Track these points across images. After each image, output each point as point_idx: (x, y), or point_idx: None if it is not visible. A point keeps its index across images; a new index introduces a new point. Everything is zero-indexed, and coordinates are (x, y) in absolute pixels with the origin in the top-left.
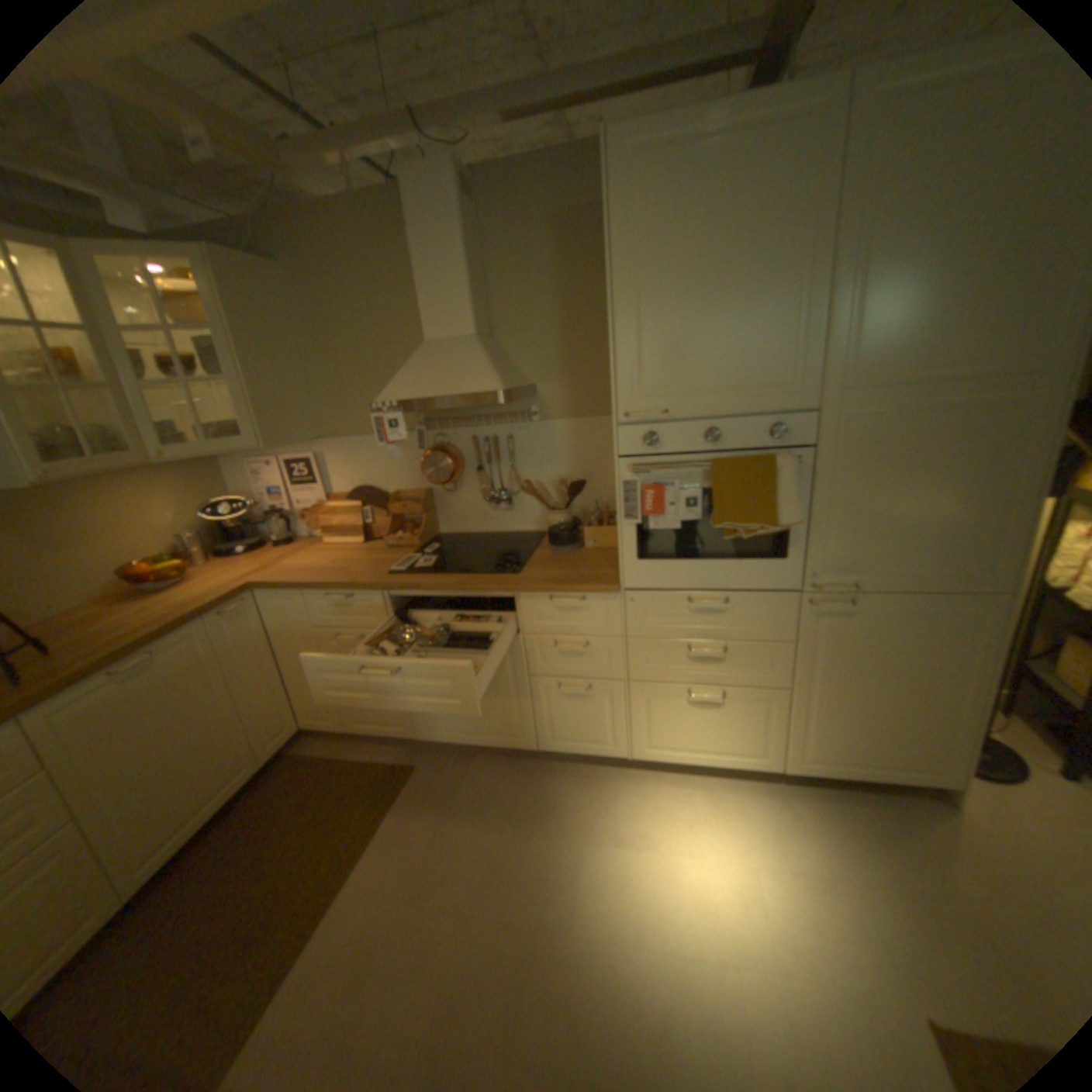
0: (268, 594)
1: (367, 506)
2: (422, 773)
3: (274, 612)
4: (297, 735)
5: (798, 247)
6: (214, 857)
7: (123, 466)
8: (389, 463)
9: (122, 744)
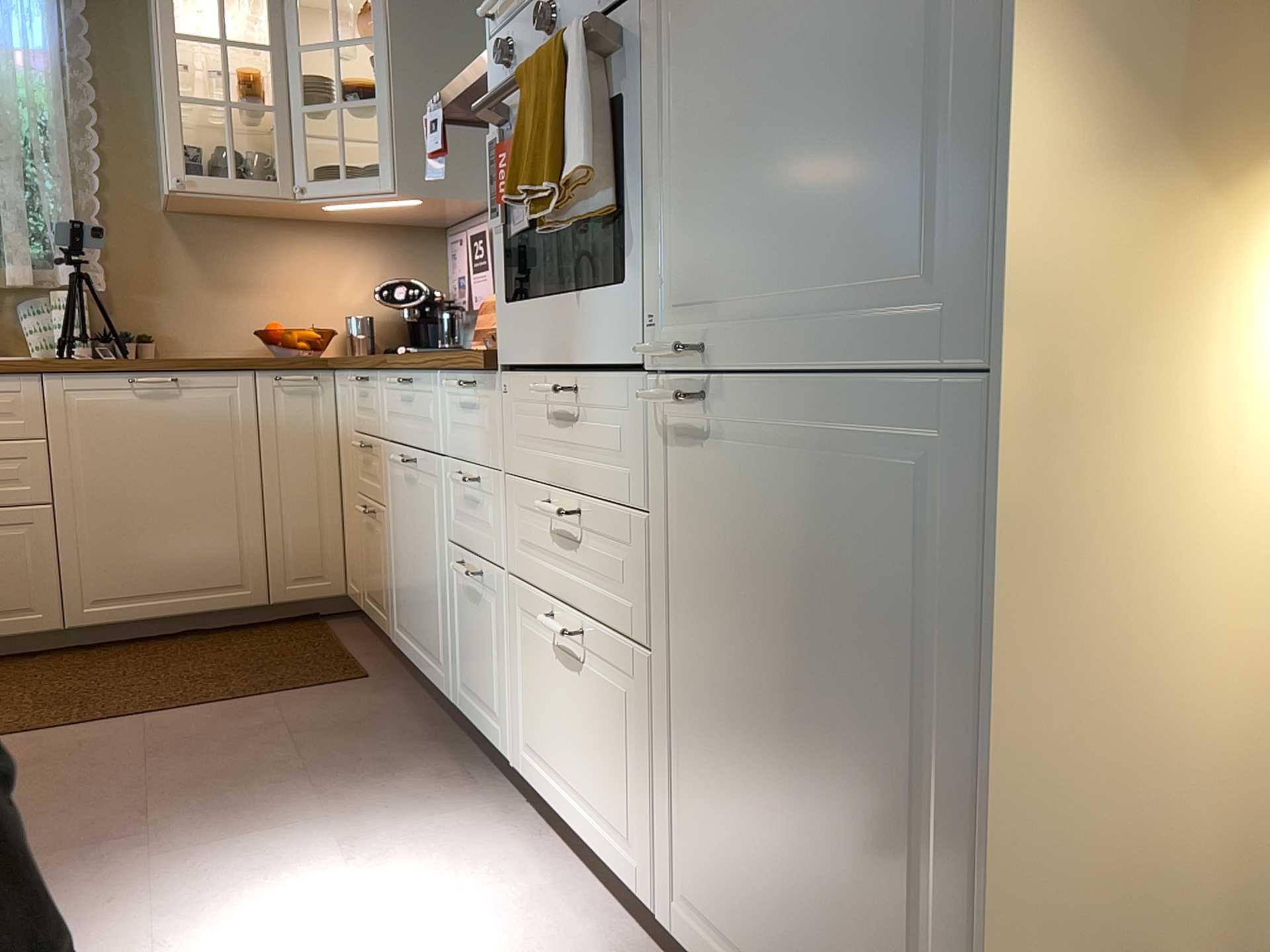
0: (338, 376)
1: None
2: (364, 685)
3: (340, 403)
4: (358, 612)
5: None
6: (156, 651)
7: (324, 222)
8: None
9: (117, 458)
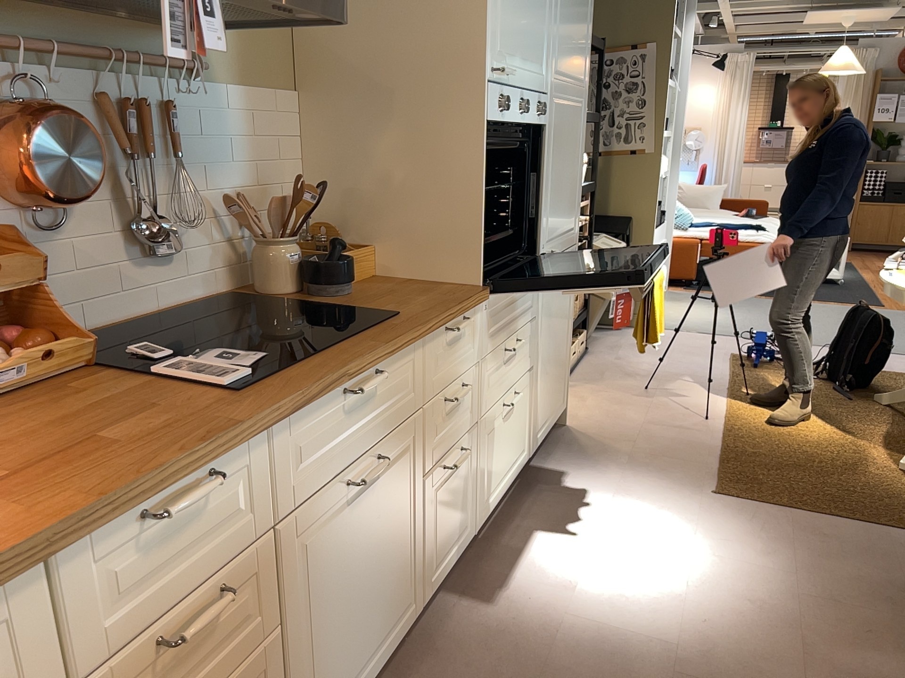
0: None
1: None
2: None
3: None
4: None
5: None
6: None
7: None
8: None
9: None
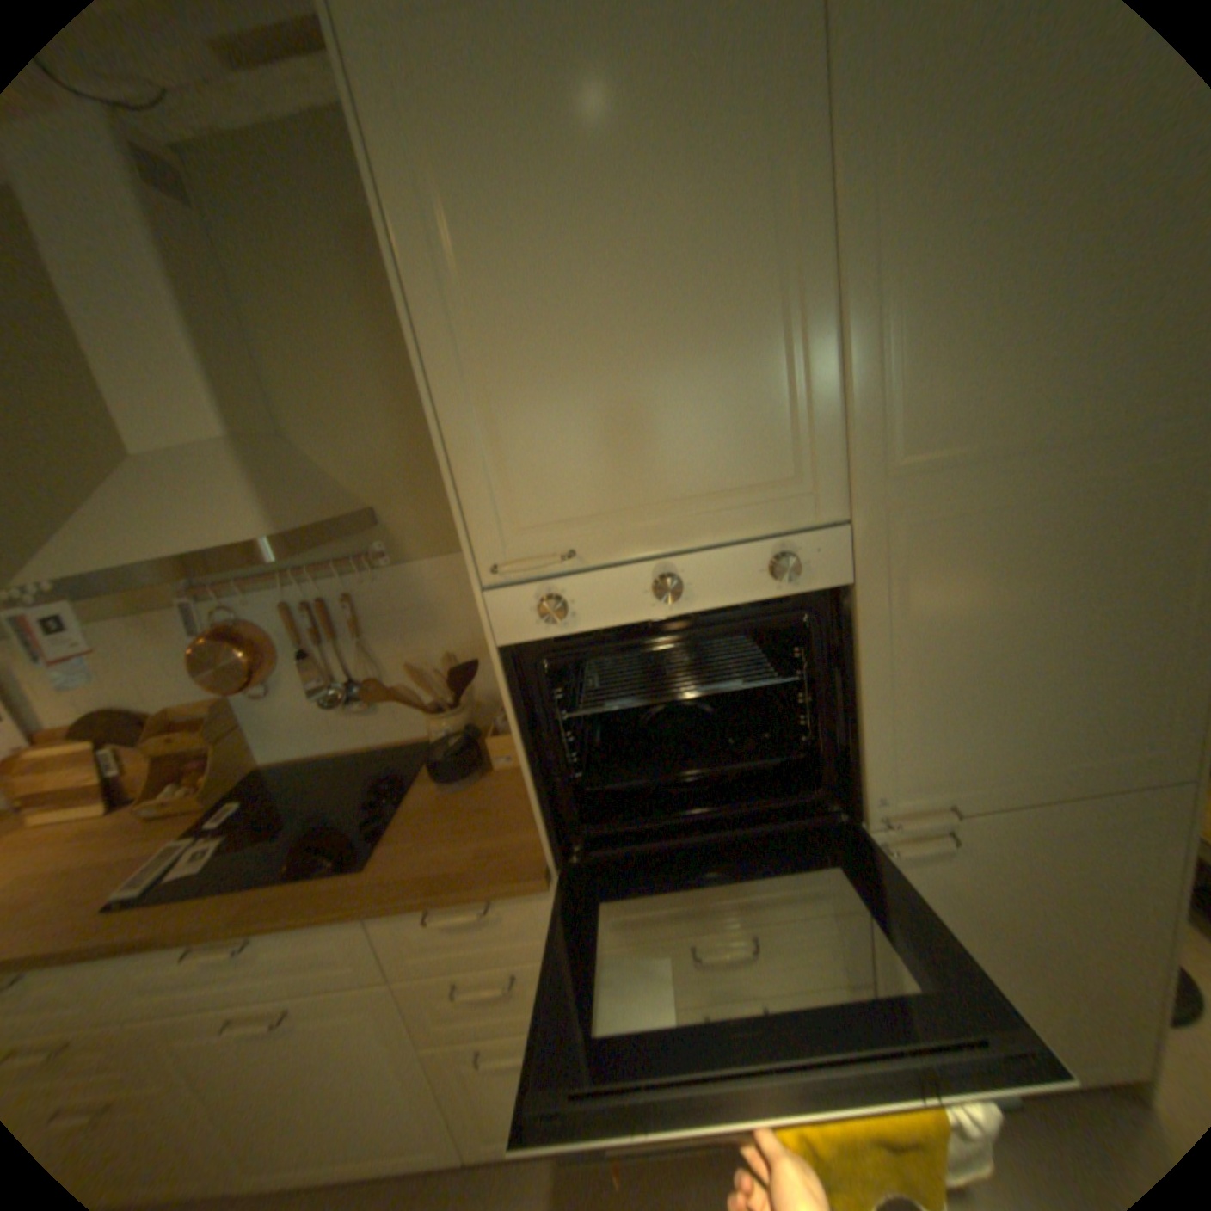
0: None
1: (103, 749)
2: None
3: None
4: None
5: (768, 212)
6: None
7: None
8: (137, 667)
9: None
